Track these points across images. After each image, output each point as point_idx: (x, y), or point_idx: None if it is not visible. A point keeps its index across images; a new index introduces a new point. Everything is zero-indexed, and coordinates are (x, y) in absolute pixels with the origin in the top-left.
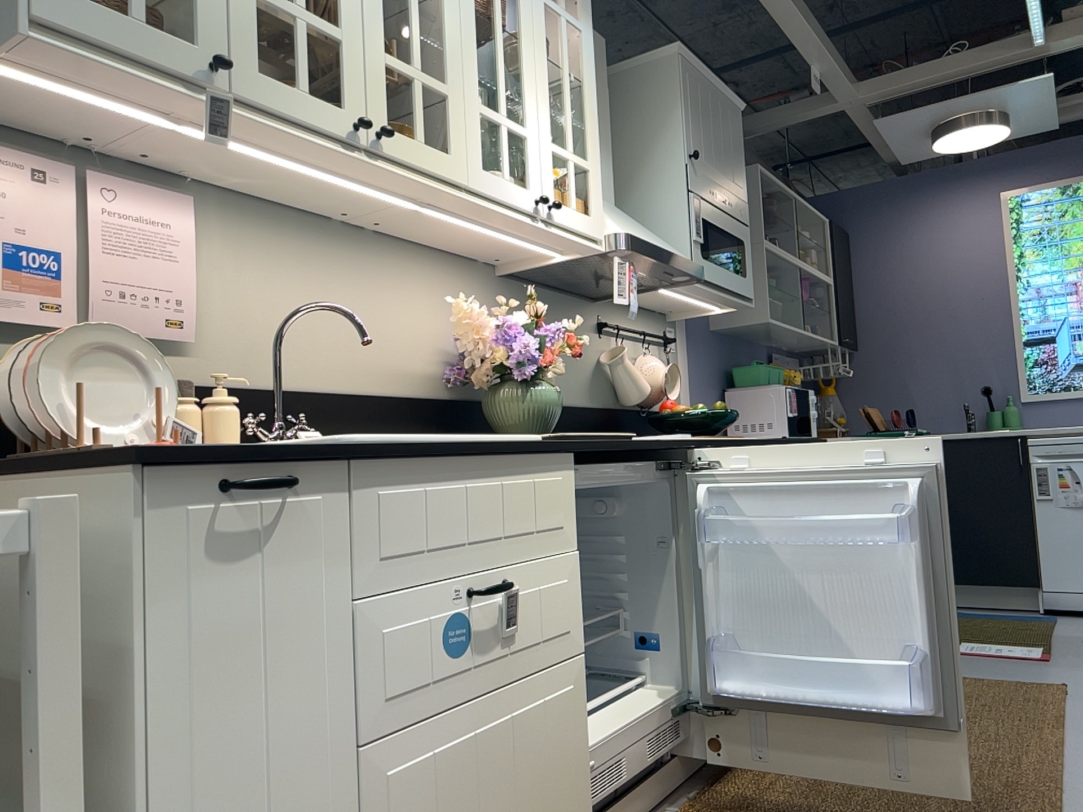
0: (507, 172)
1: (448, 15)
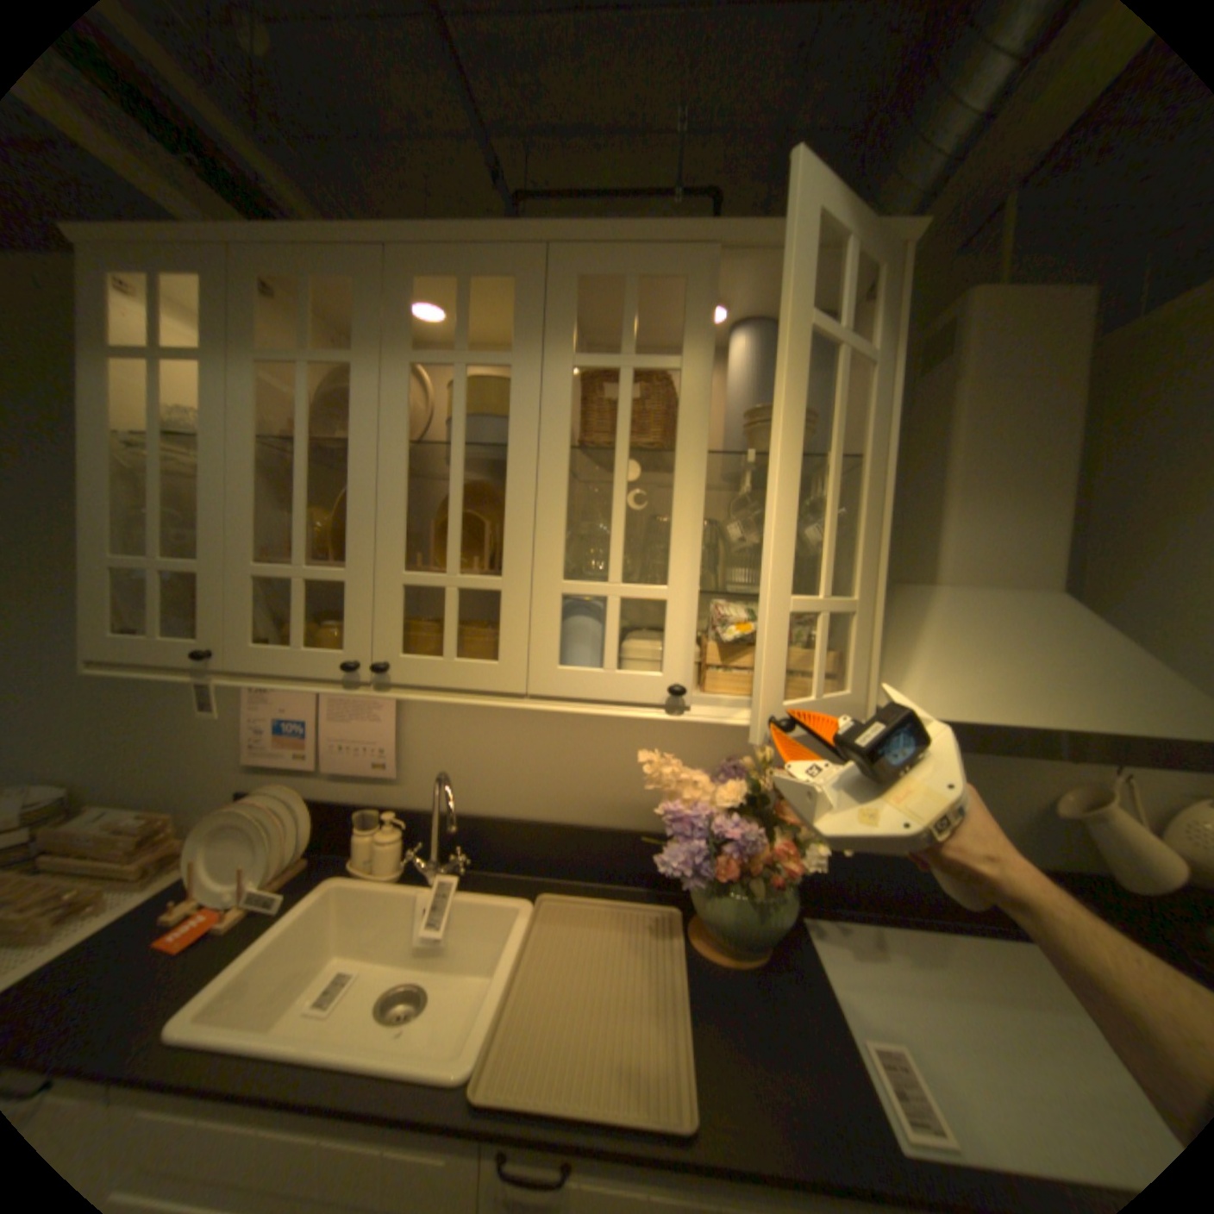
0: (612, 658)
1: (511, 485)
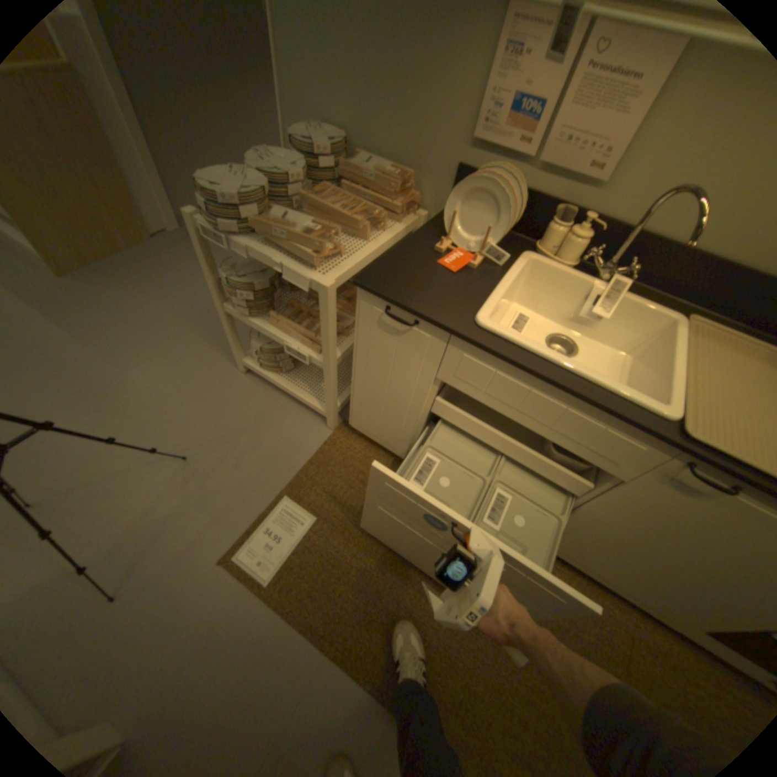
0: None
1: None
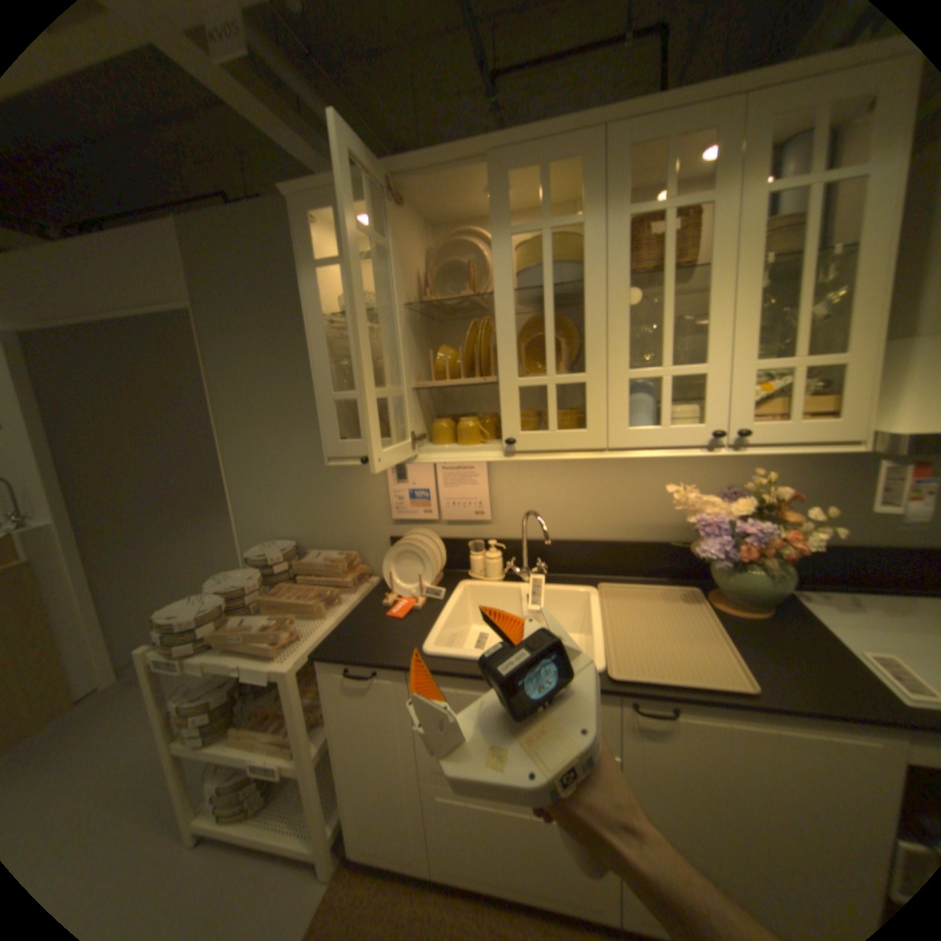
0: (668, 419)
1: (588, 309)
